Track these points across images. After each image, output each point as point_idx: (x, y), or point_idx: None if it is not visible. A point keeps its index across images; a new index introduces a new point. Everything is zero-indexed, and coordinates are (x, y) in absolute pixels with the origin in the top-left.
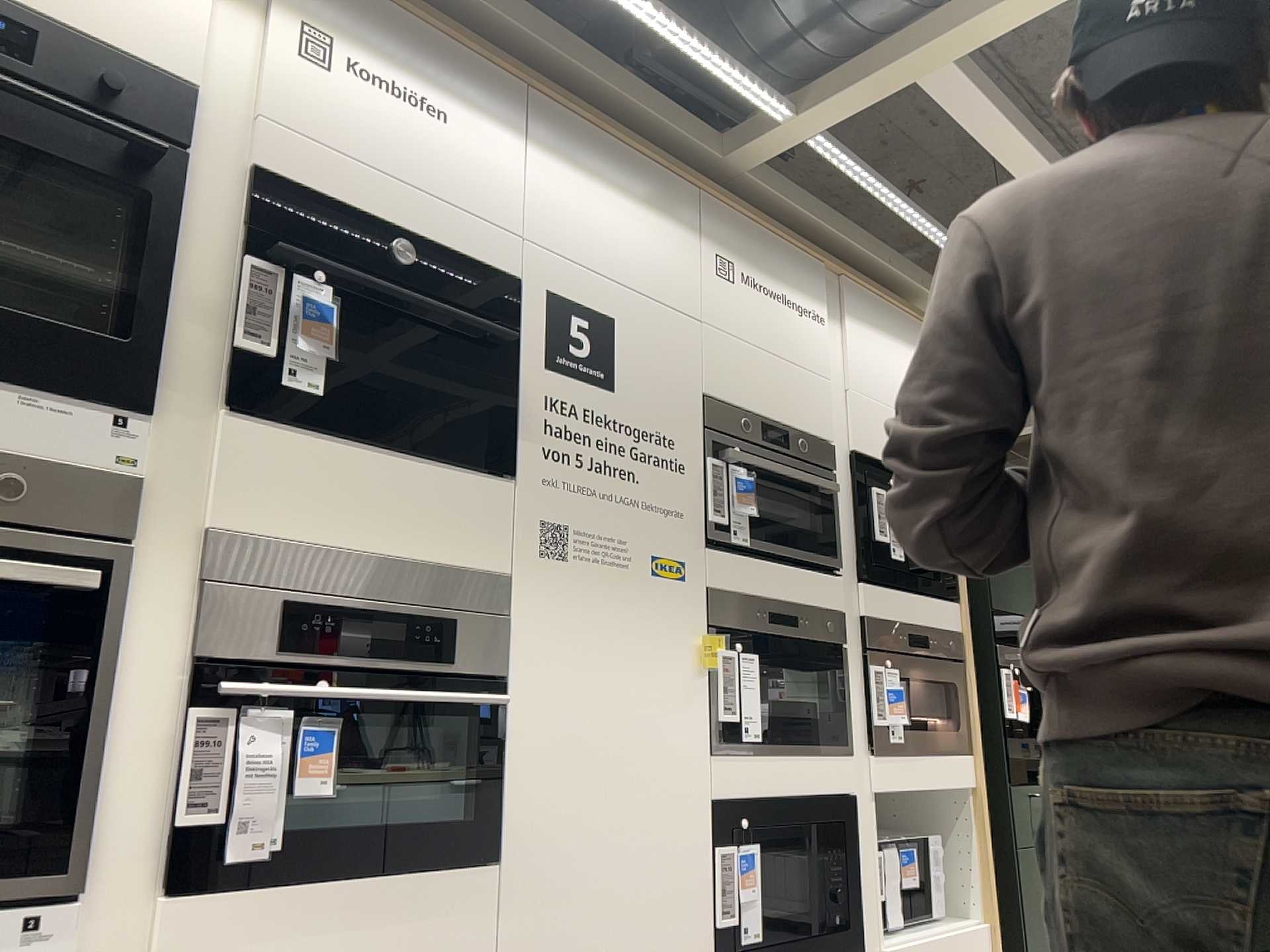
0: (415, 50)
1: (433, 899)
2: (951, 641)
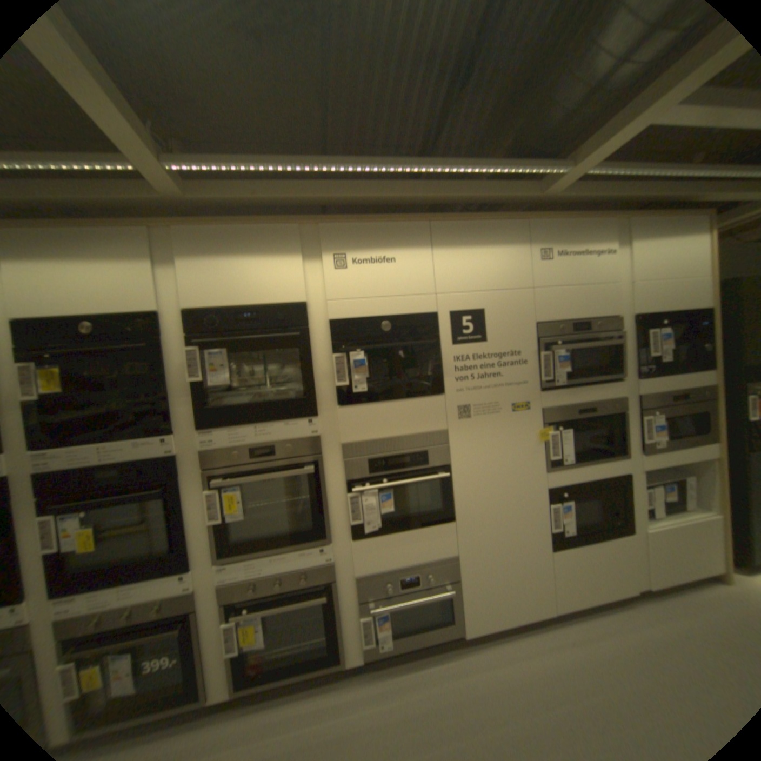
0: (376, 238)
1: (432, 534)
2: (707, 392)
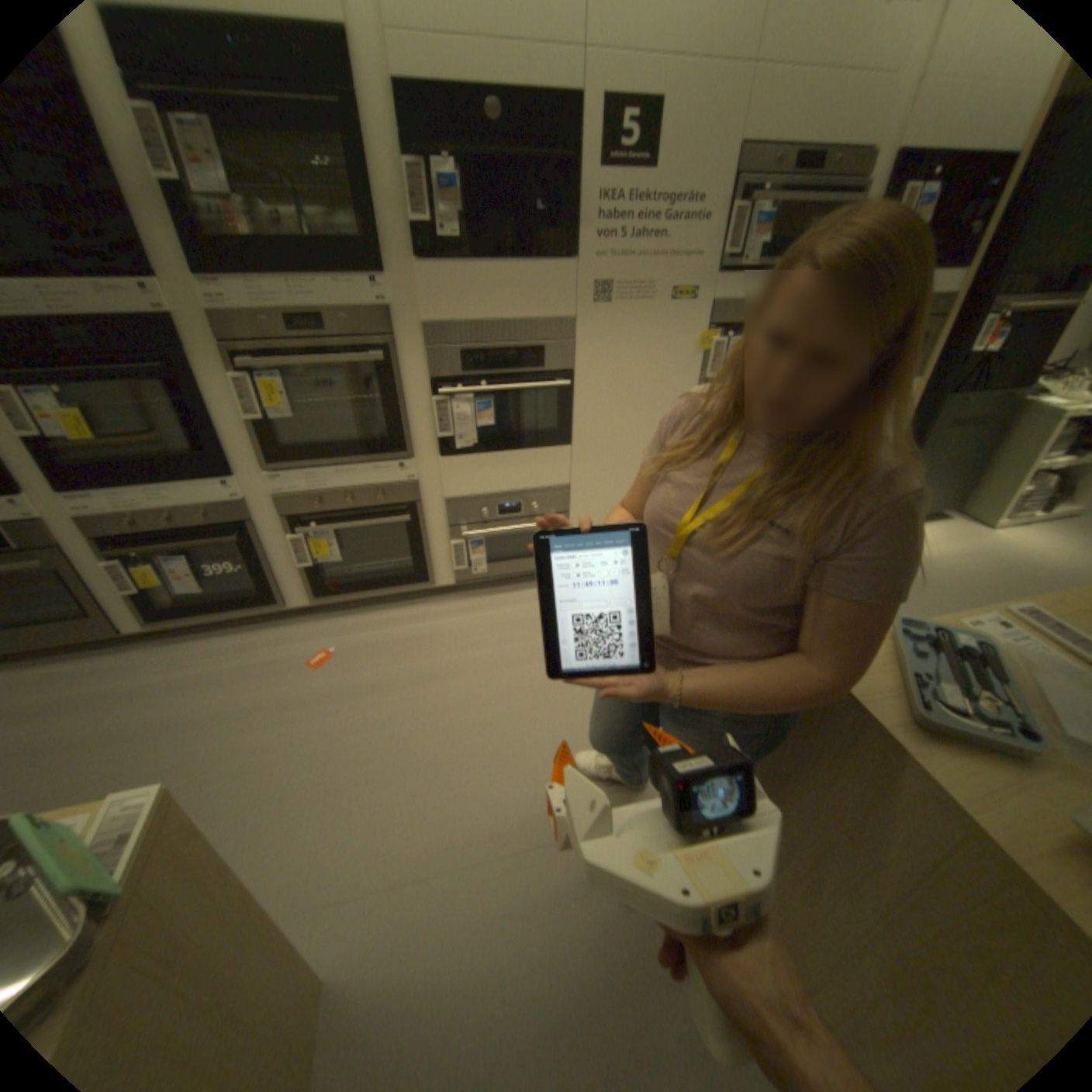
0: None
1: (539, 458)
2: (939, 302)
